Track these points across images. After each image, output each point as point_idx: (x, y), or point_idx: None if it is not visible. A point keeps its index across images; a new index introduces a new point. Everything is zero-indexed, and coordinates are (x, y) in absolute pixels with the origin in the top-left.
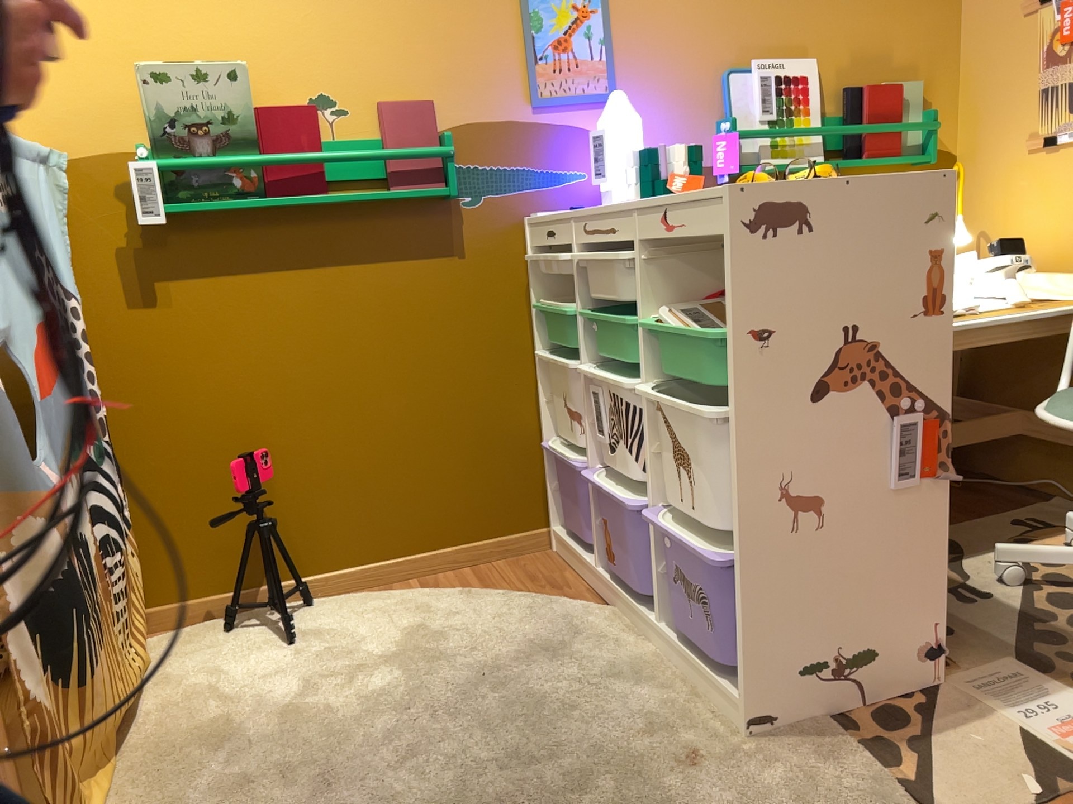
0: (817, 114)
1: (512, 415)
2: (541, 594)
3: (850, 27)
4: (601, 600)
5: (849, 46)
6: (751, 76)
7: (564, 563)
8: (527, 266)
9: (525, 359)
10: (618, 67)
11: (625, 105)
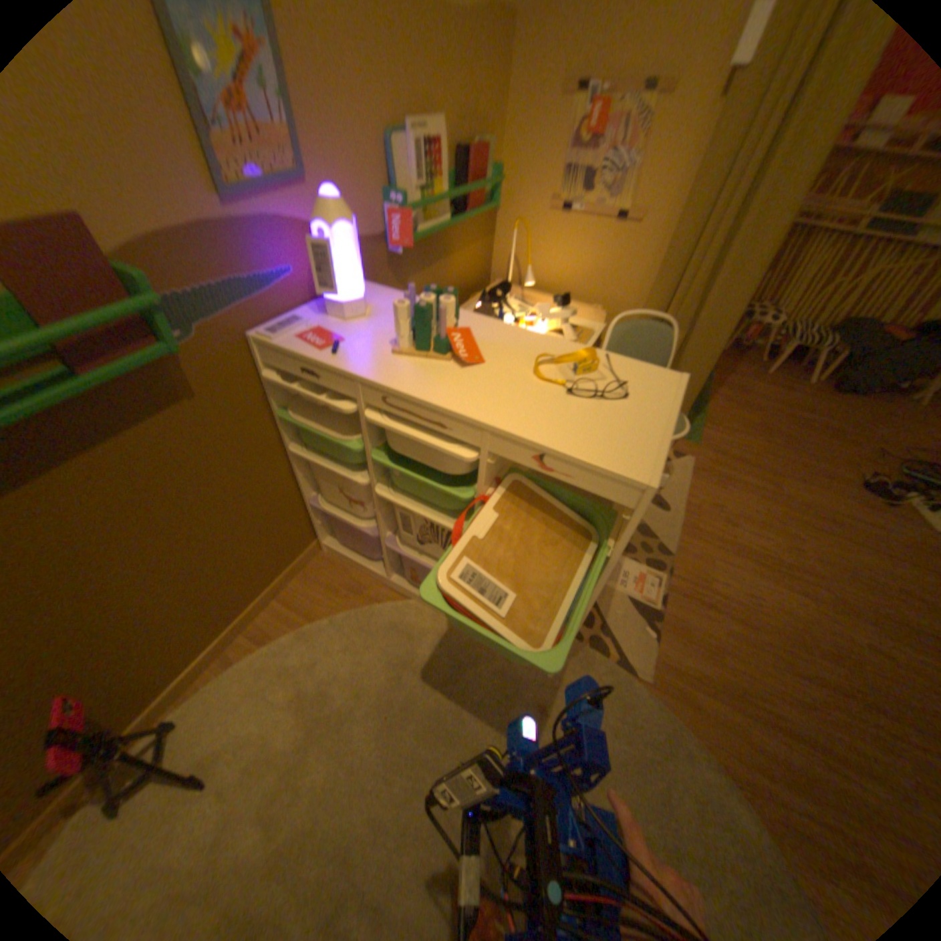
0: (447, 172)
1: (277, 494)
2: (353, 603)
3: (461, 73)
4: (399, 592)
5: (460, 94)
6: (406, 133)
7: (345, 563)
8: (261, 377)
9: (276, 451)
10: (299, 126)
11: (344, 203)
